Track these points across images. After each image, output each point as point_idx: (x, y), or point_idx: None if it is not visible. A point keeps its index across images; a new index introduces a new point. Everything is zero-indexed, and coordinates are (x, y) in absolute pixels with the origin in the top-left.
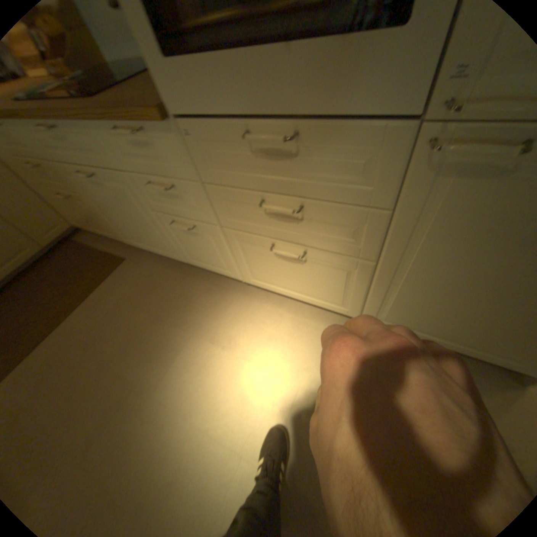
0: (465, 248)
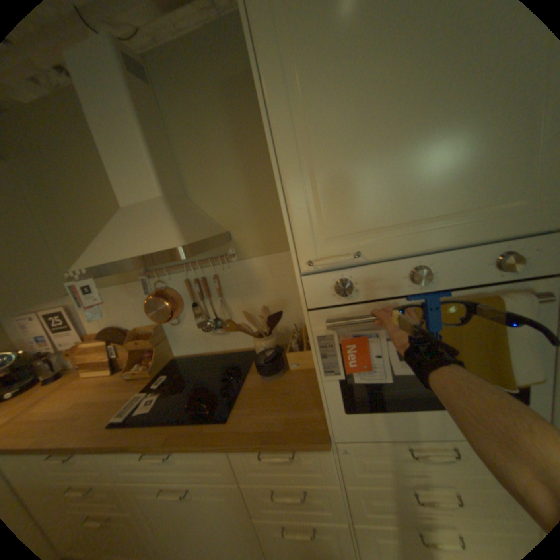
0: None
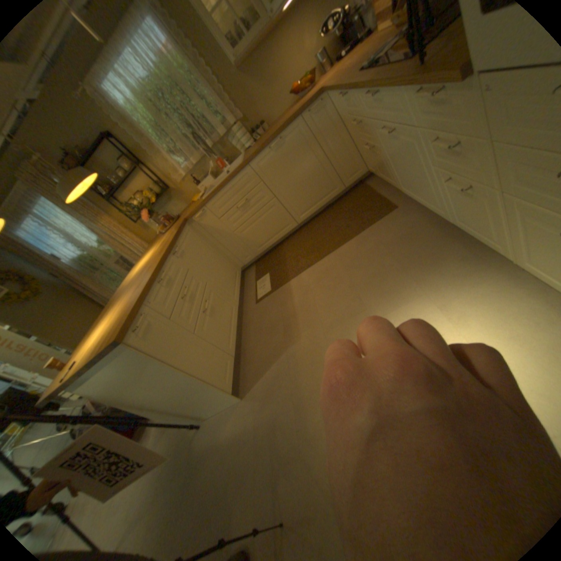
0: None
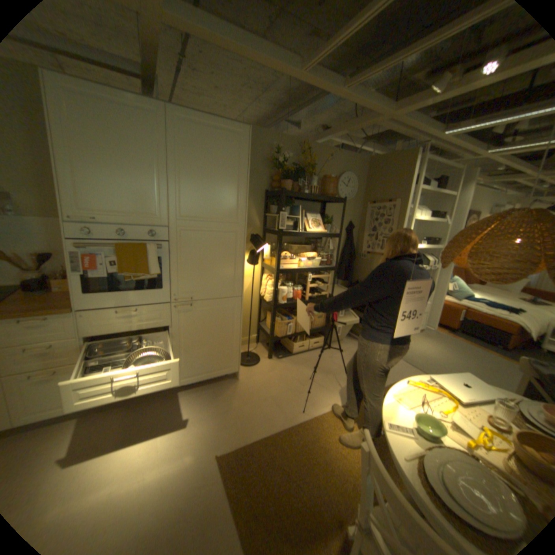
0: (193, 331)
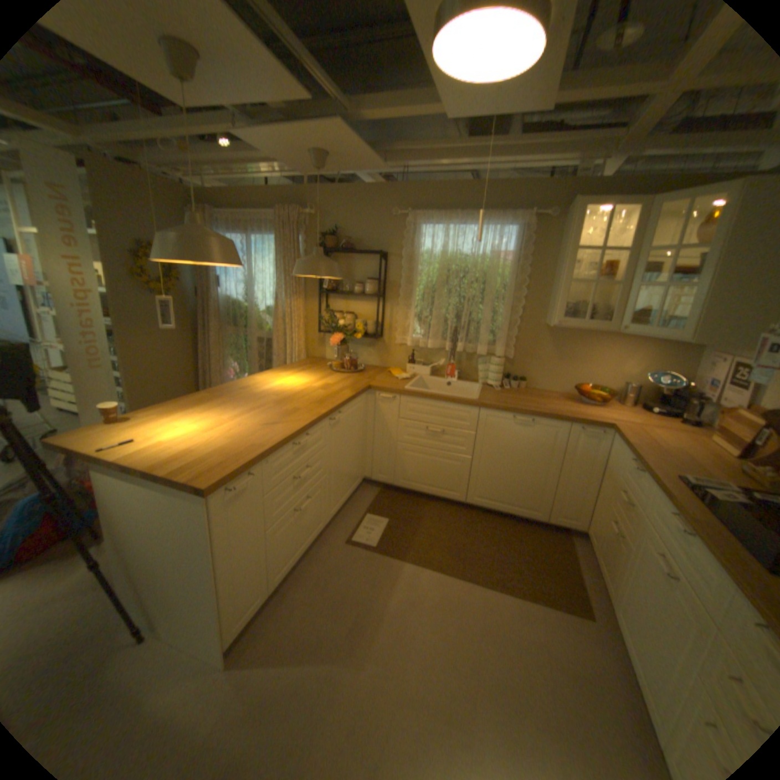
0: None
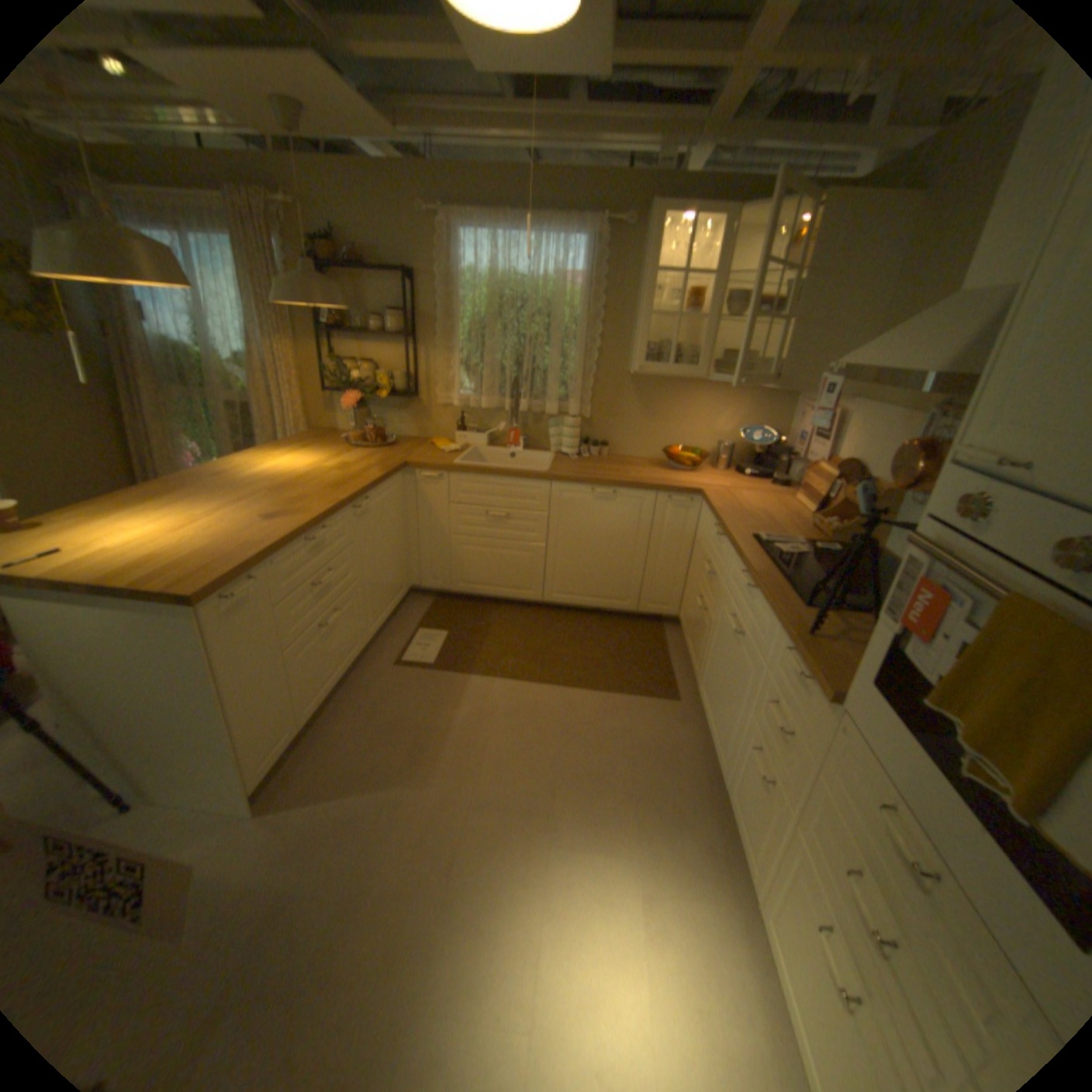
0: None
